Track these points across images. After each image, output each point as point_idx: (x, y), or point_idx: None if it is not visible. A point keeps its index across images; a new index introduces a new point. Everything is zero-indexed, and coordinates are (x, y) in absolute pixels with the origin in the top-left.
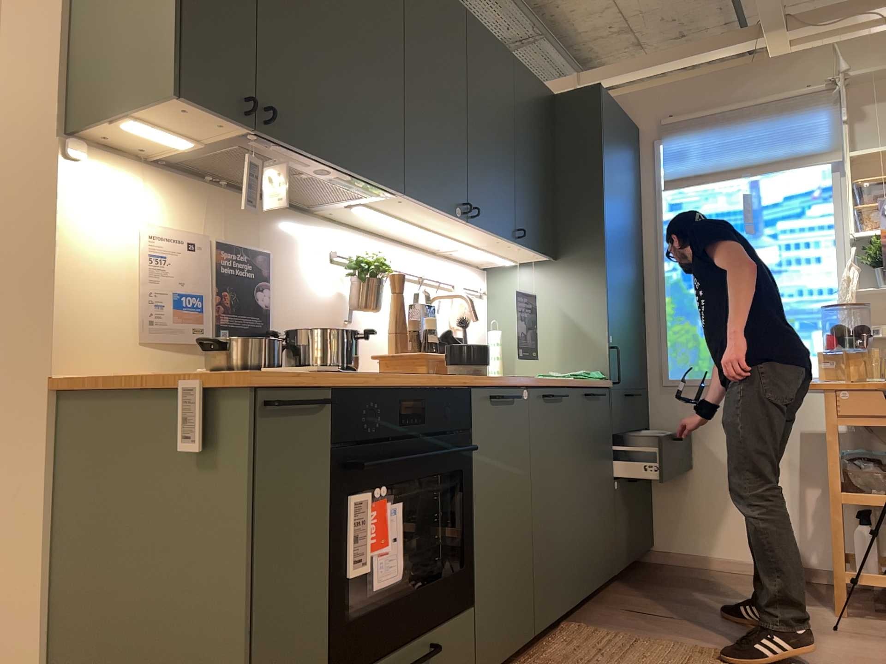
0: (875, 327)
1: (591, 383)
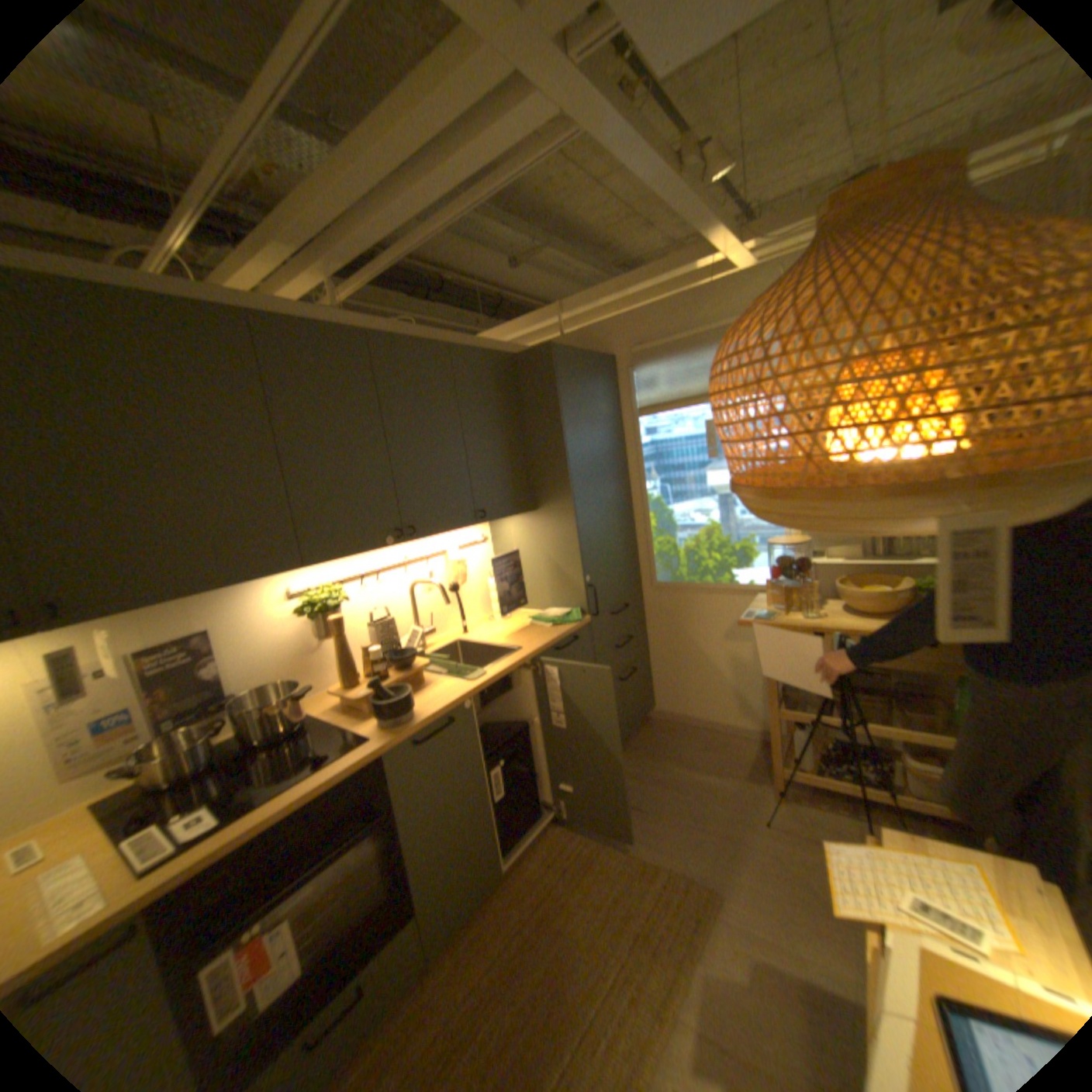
0: (821, 550)
1: (562, 632)
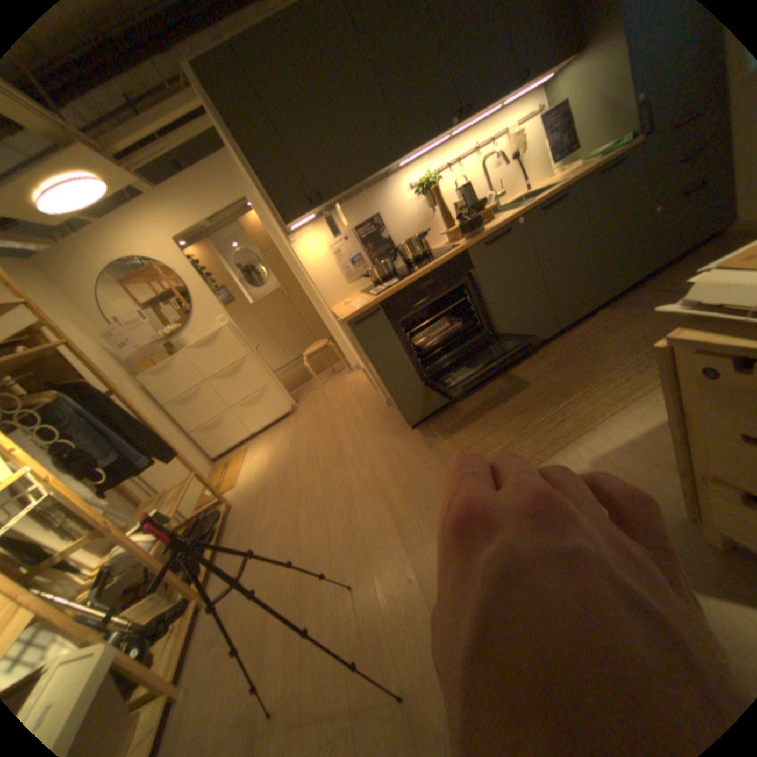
0: None
1: (609, 156)
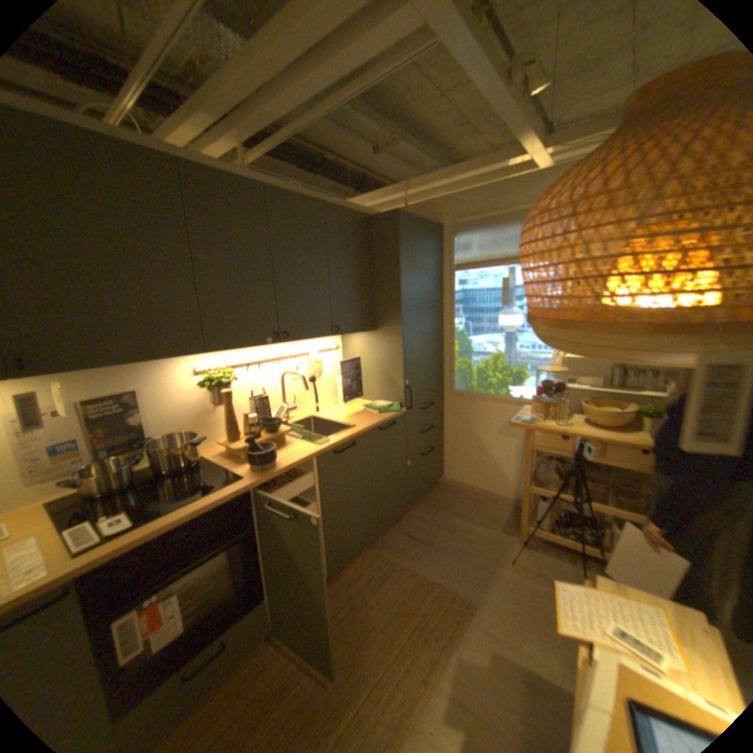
0: (574, 379)
1: (385, 418)
